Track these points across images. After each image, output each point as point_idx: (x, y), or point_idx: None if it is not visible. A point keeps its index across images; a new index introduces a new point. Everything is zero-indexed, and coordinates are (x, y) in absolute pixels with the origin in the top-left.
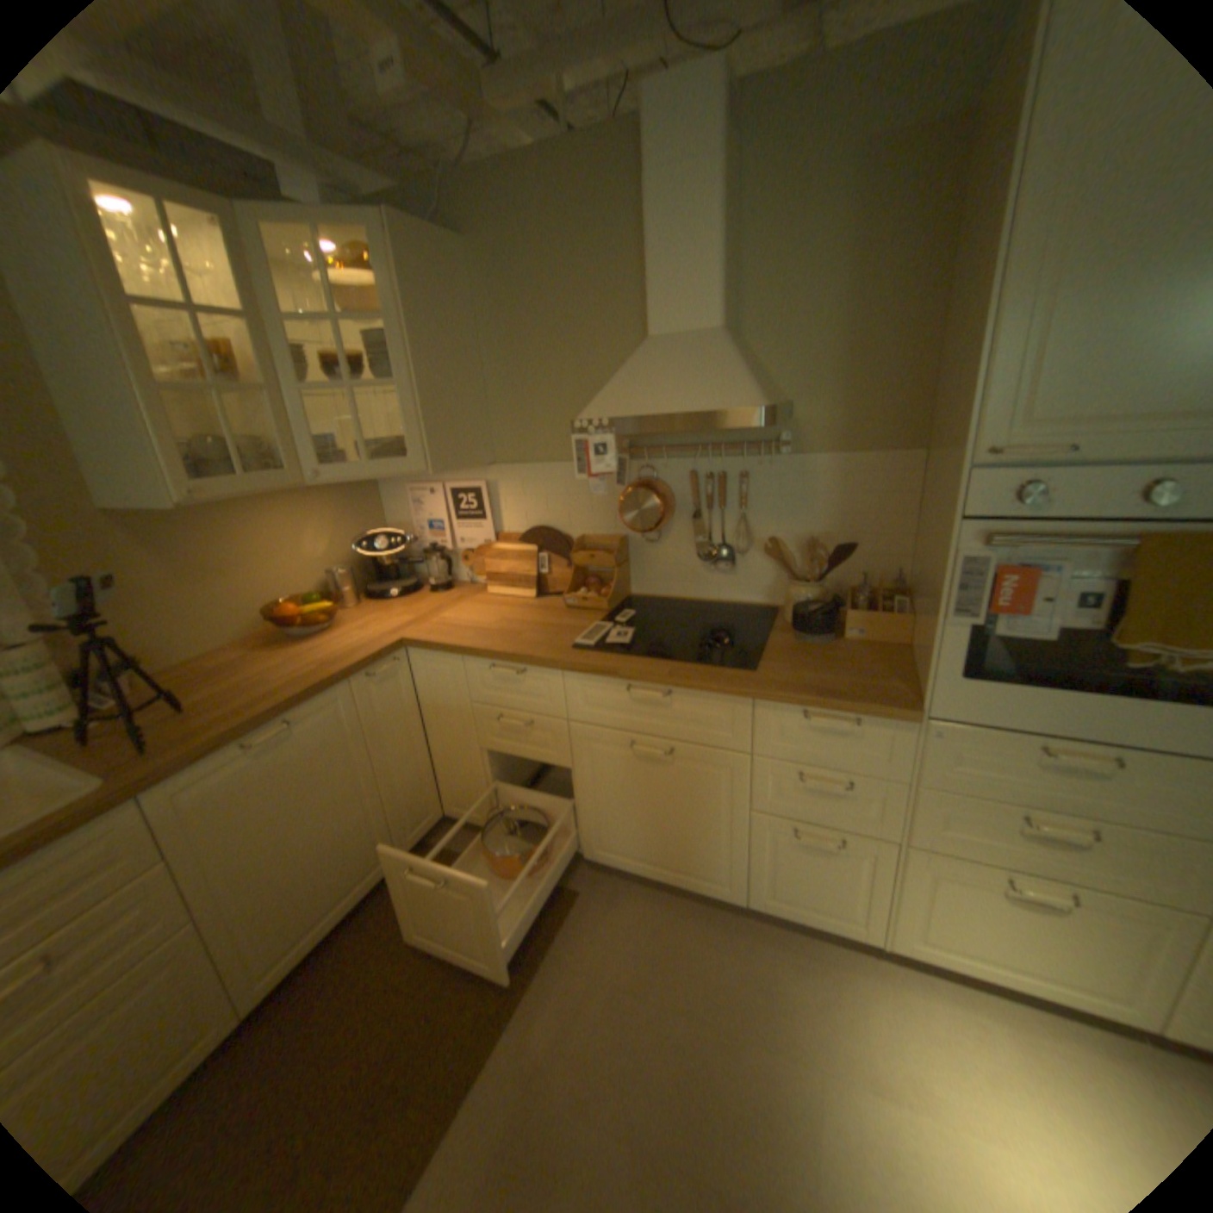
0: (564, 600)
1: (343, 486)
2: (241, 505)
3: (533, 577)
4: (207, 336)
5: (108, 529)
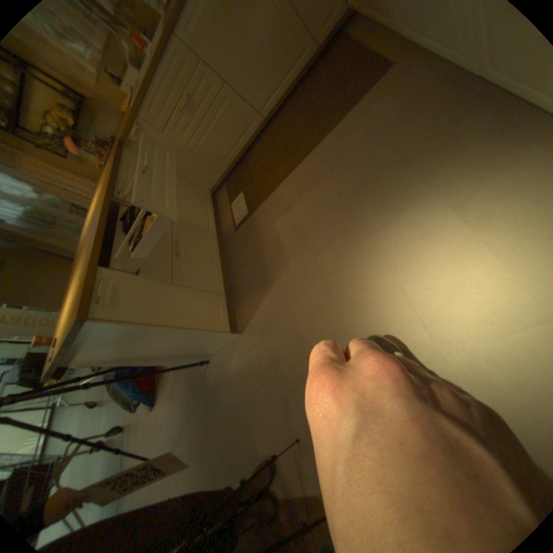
0: None
1: None
2: None
3: None
4: None
5: None
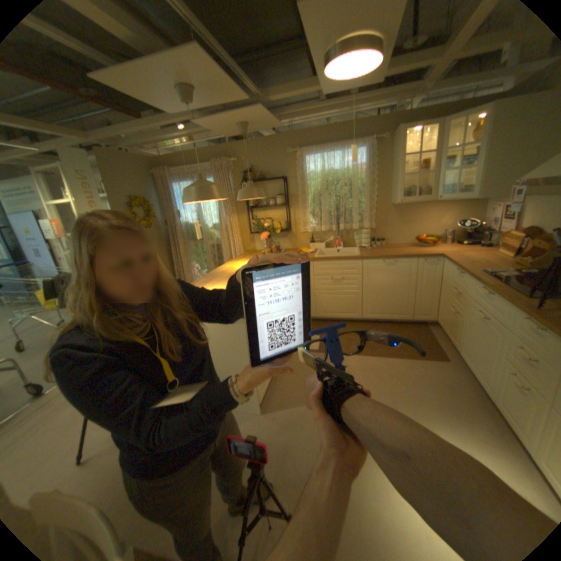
0: (515, 259)
1: (470, 201)
2: (427, 204)
3: (517, 248)
4: (431, 156)
5: (391, 207)
